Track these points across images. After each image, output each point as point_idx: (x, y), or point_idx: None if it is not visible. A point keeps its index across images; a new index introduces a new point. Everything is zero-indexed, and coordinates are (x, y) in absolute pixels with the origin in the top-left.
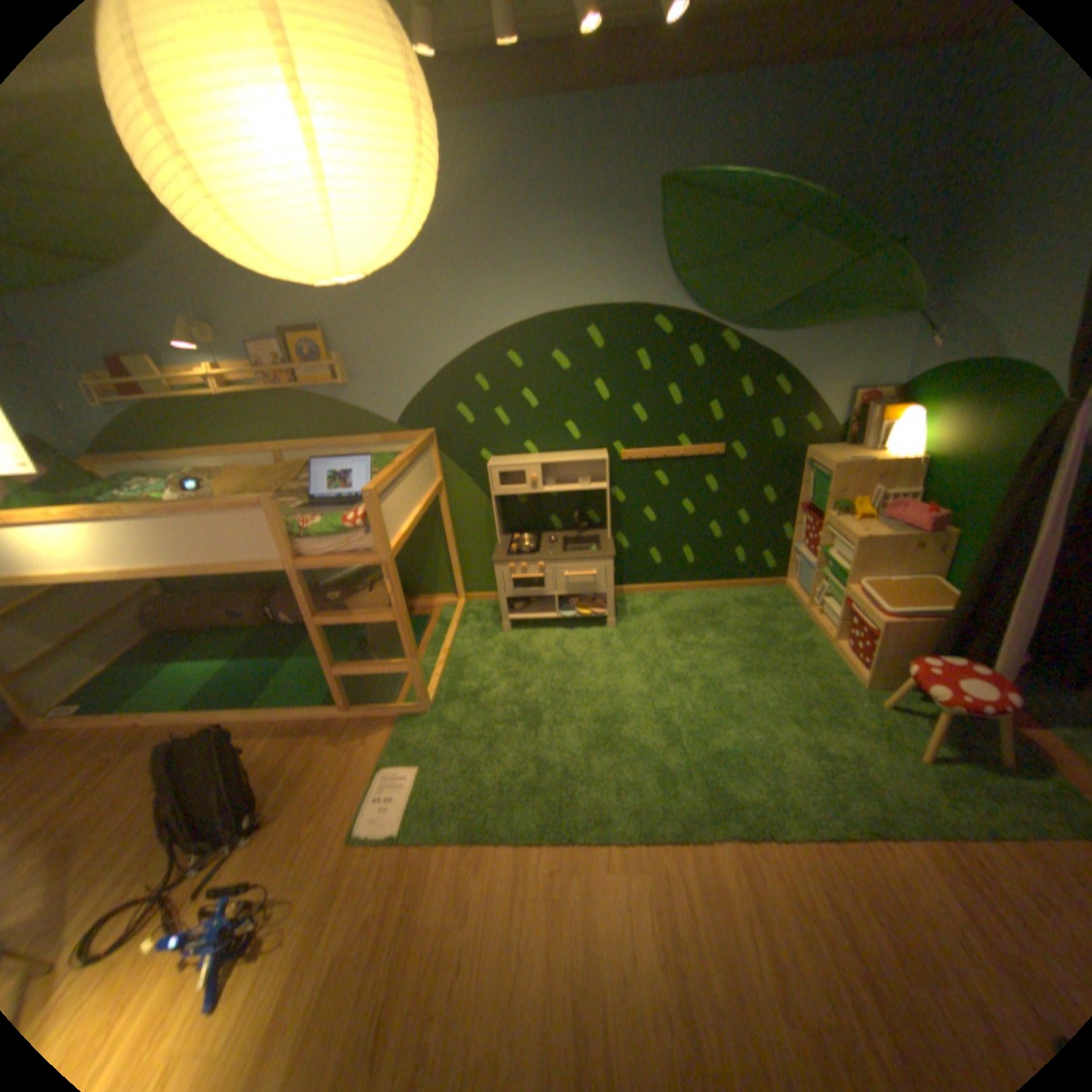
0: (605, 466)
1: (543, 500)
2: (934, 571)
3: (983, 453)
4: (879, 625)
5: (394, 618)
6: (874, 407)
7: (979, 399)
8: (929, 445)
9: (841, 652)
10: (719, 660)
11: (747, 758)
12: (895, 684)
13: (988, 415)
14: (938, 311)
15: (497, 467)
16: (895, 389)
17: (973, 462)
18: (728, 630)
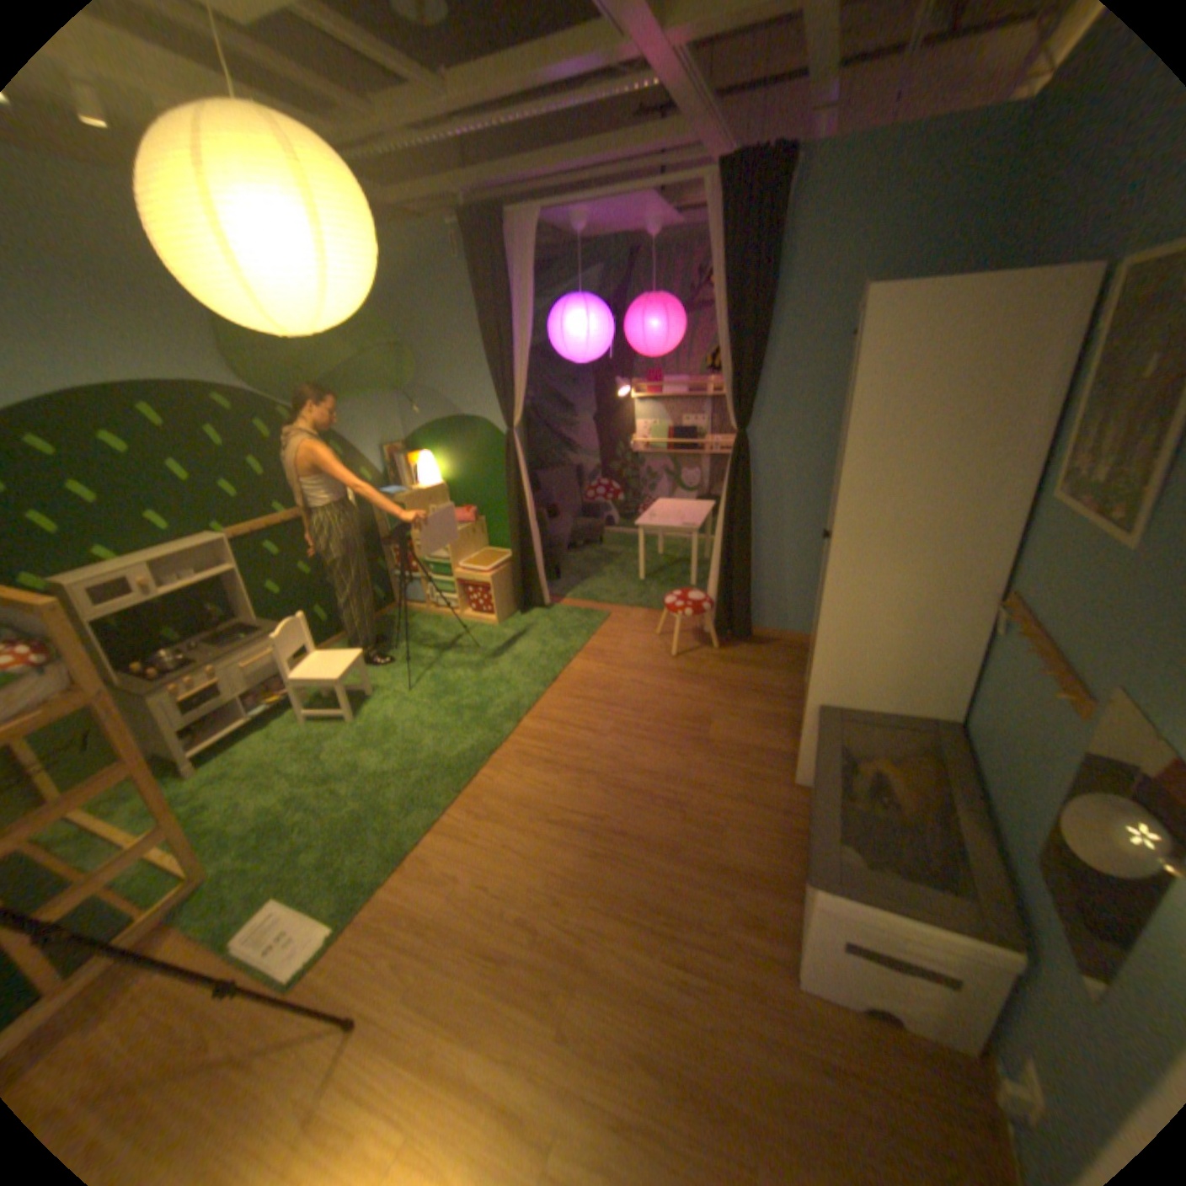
0: (219, 549)
1: (144, 614)
2: (484, 547)
3: (476, 470)
4: (488, 581)
5: (129, 773)
6: (399, 458)
7: (459, 442)
8: (441, 476)
9: (470, 618)
10: (412, 664)
11: (487, 687)
12: (507, 615)
13: (468, 449)
14: (407, 393)
15: (80, 583)
16: (402, 445)
17: (473, 477)
18: (396, 649)
